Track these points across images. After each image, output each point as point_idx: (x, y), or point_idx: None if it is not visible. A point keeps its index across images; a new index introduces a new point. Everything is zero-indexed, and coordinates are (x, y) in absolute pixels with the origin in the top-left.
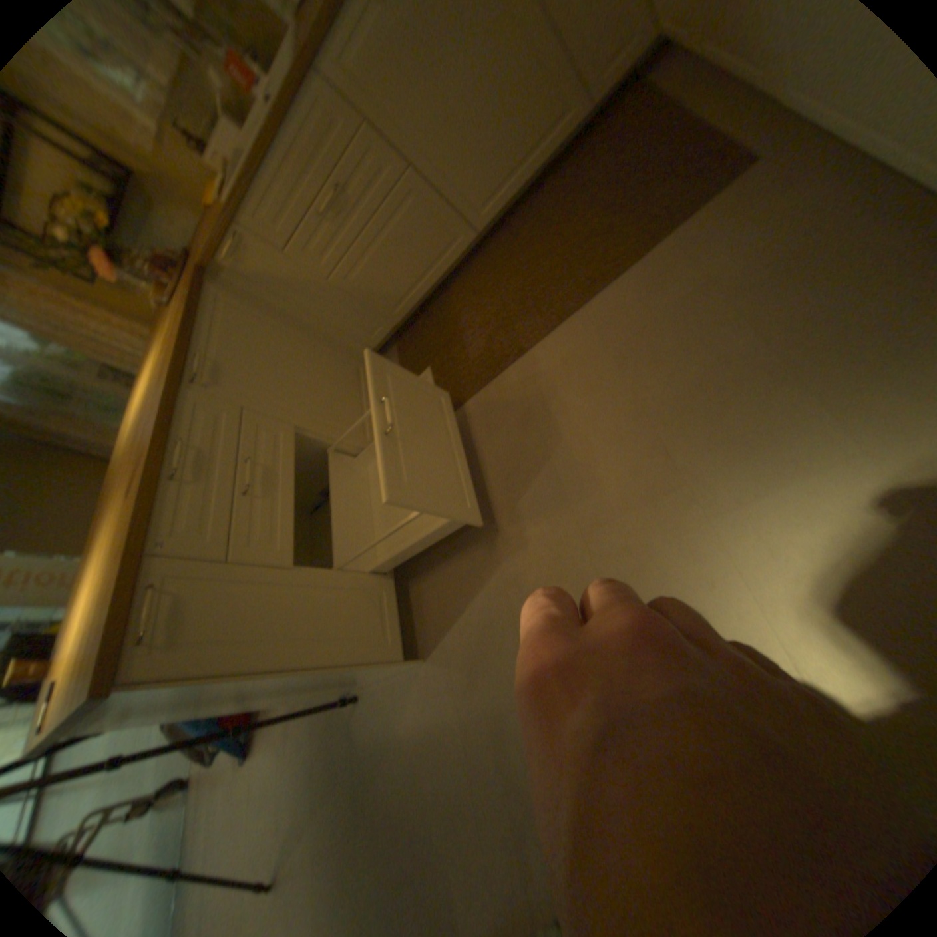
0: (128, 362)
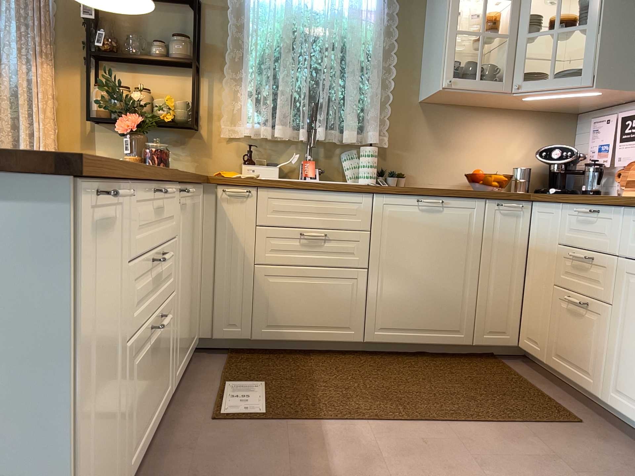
0: None
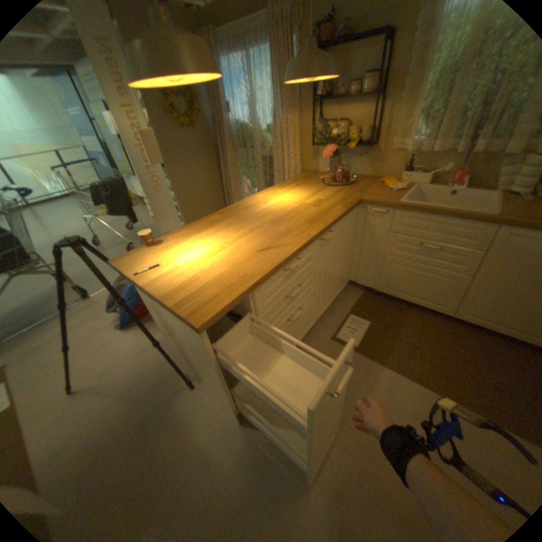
0: (279, 167)
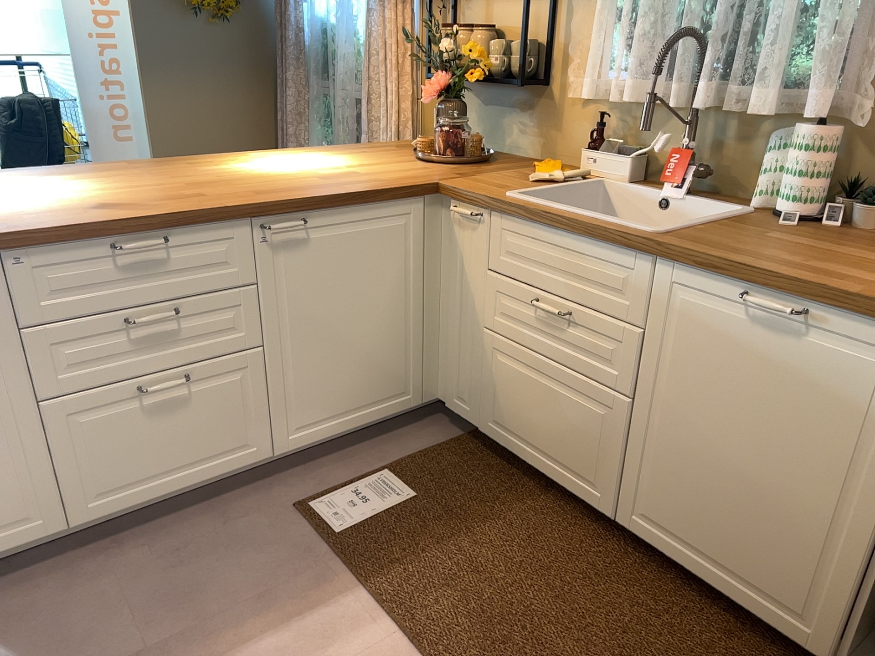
0: (376, 124)
